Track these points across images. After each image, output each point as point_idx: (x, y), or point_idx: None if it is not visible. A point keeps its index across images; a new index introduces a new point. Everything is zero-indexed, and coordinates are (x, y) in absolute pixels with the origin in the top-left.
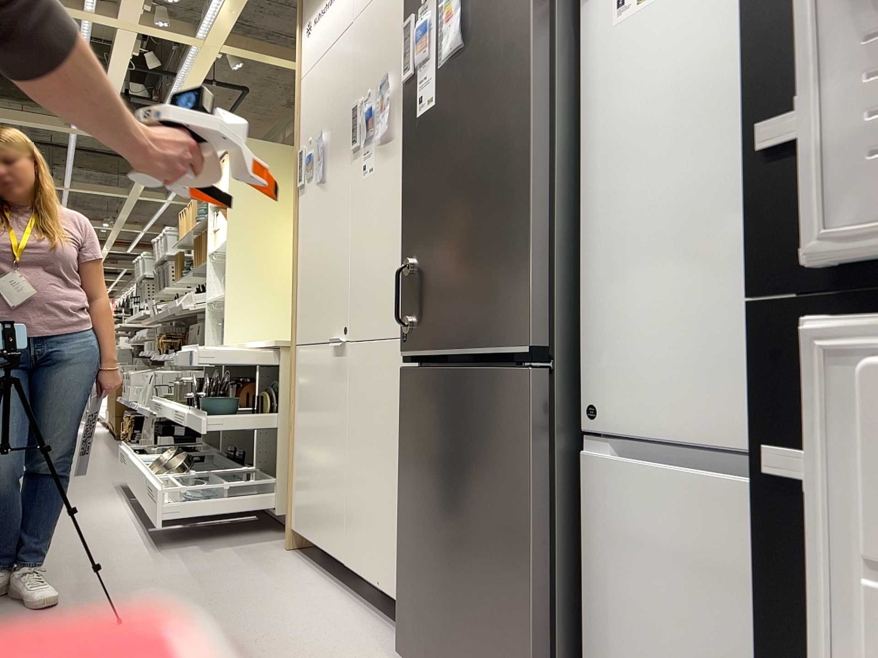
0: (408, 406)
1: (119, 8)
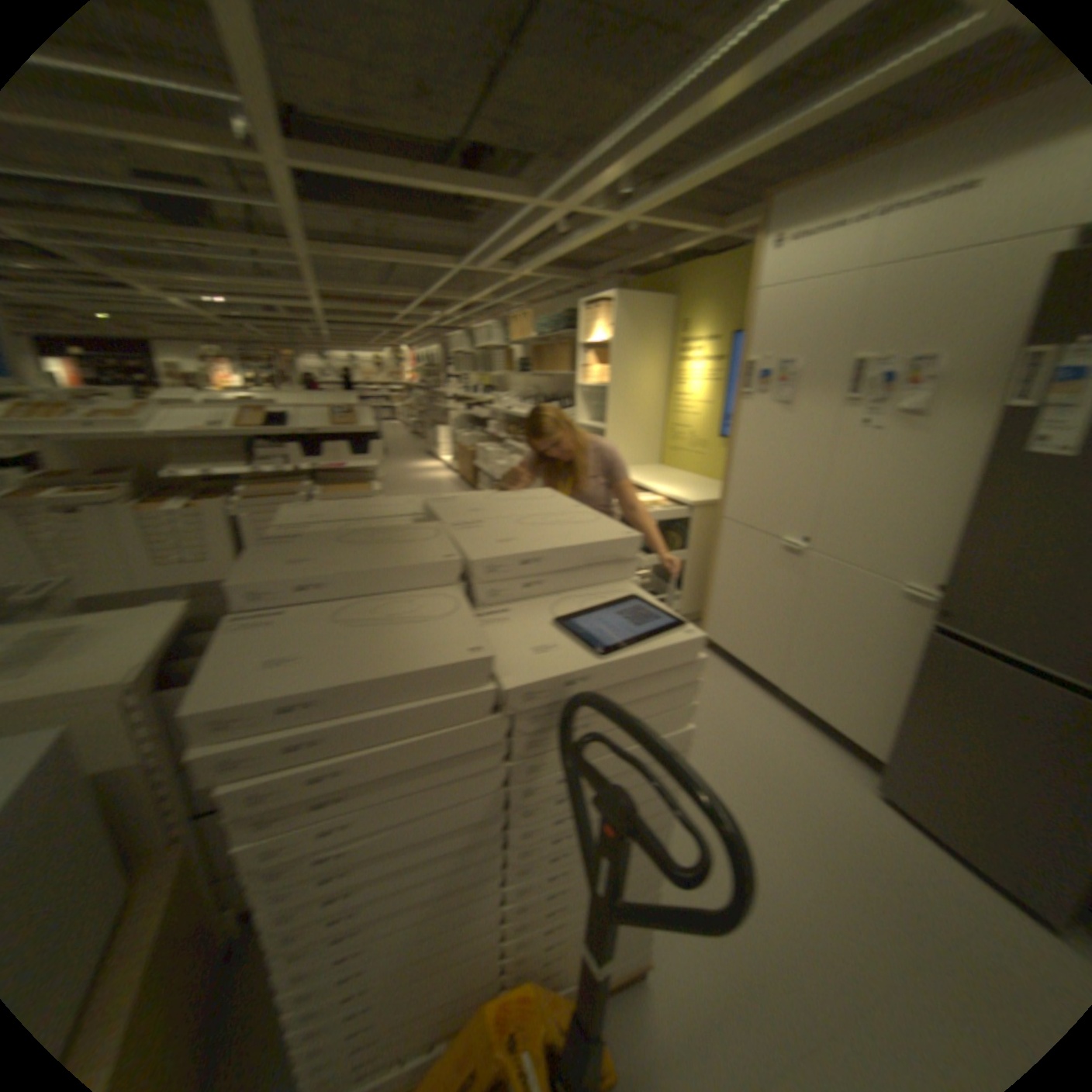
0: (941, 662)
1: (558, 191)
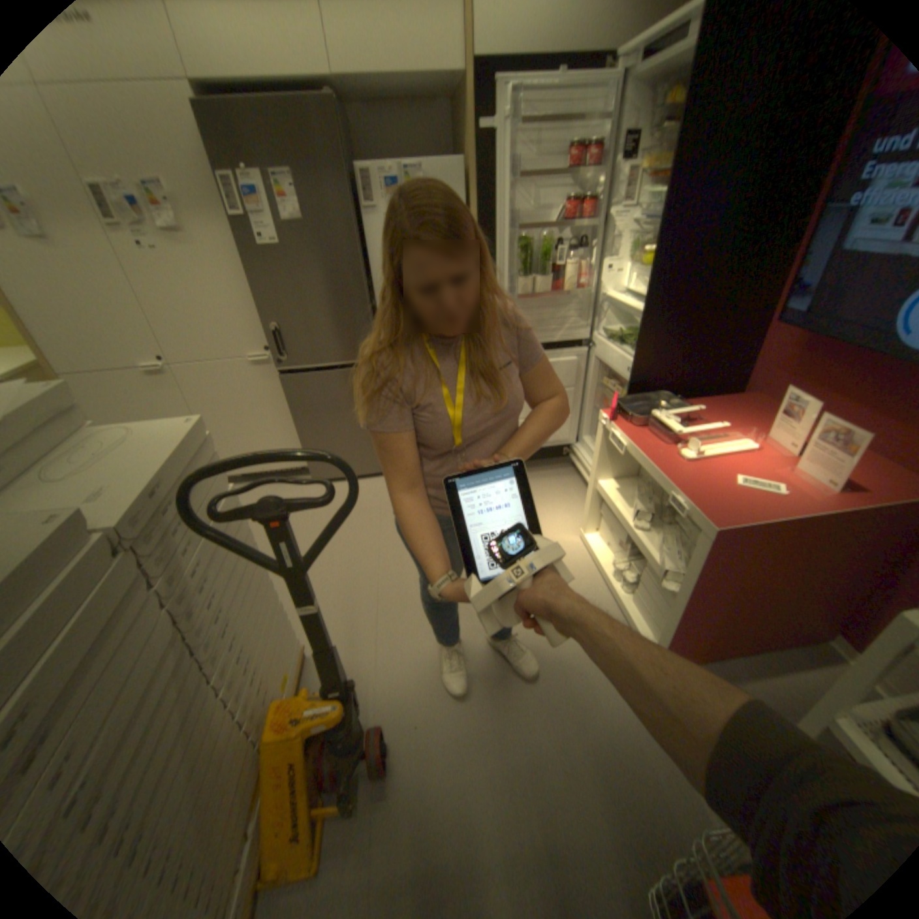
0: (294, 390)
1: None
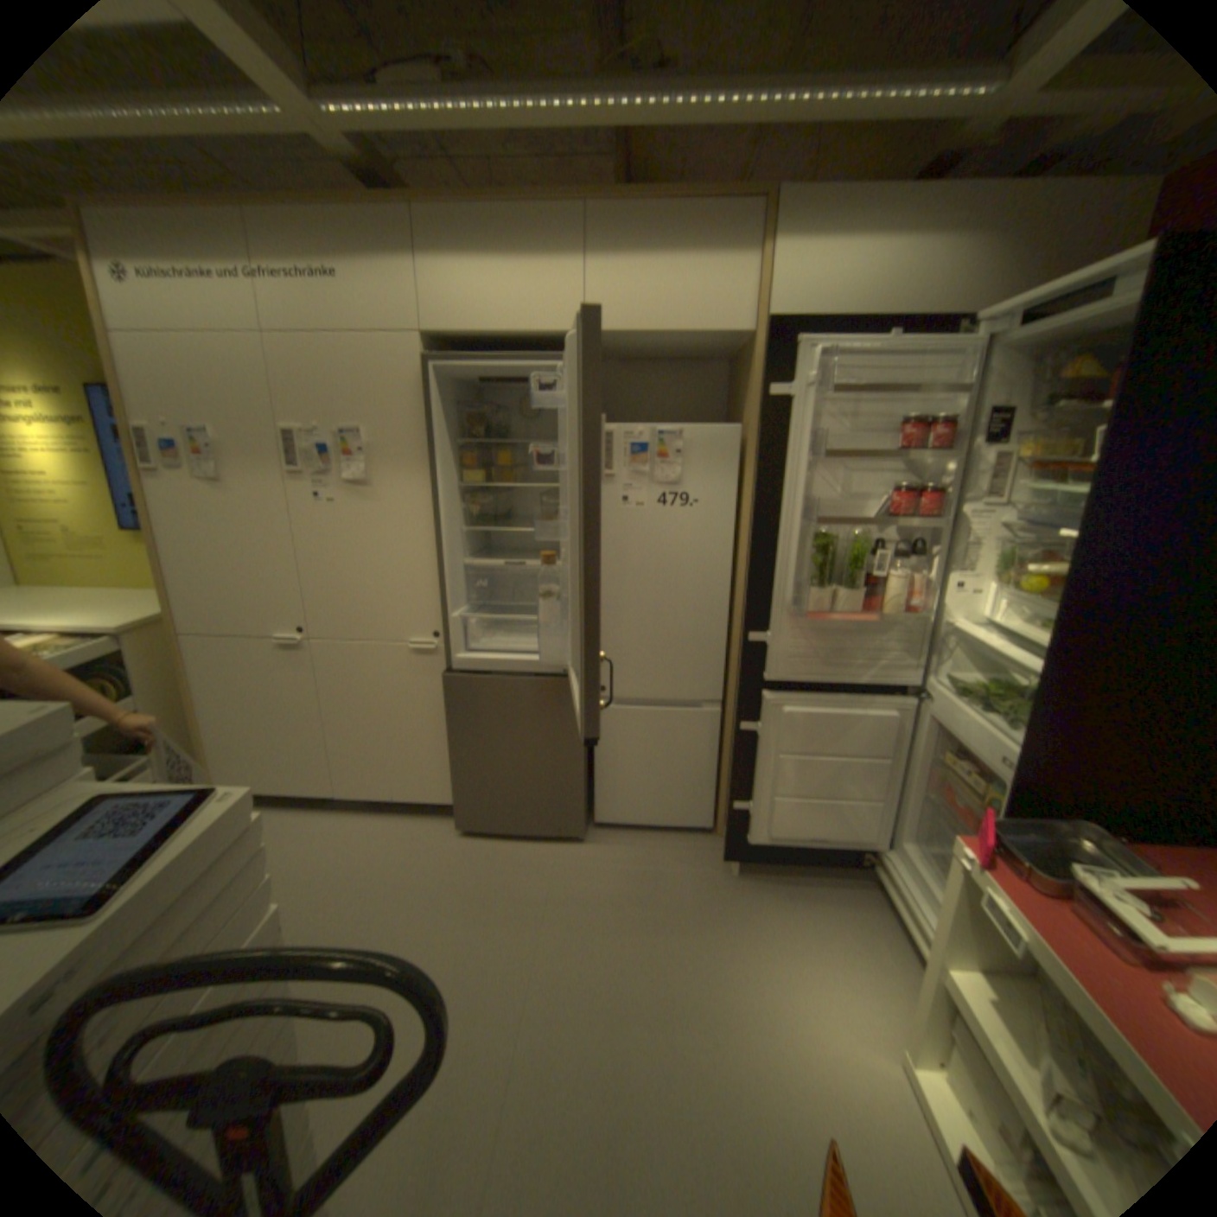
0: (458, 696)
1: None
